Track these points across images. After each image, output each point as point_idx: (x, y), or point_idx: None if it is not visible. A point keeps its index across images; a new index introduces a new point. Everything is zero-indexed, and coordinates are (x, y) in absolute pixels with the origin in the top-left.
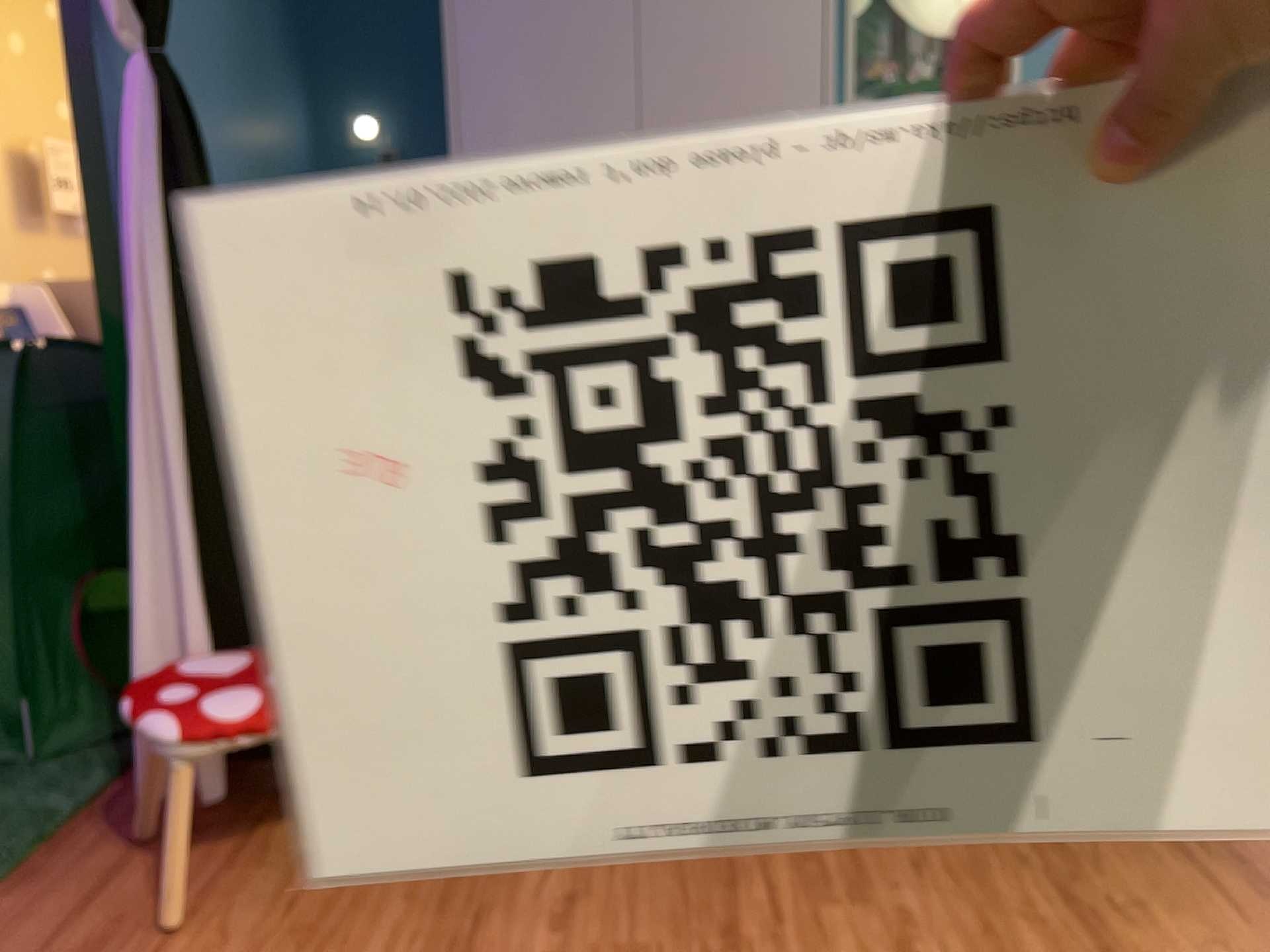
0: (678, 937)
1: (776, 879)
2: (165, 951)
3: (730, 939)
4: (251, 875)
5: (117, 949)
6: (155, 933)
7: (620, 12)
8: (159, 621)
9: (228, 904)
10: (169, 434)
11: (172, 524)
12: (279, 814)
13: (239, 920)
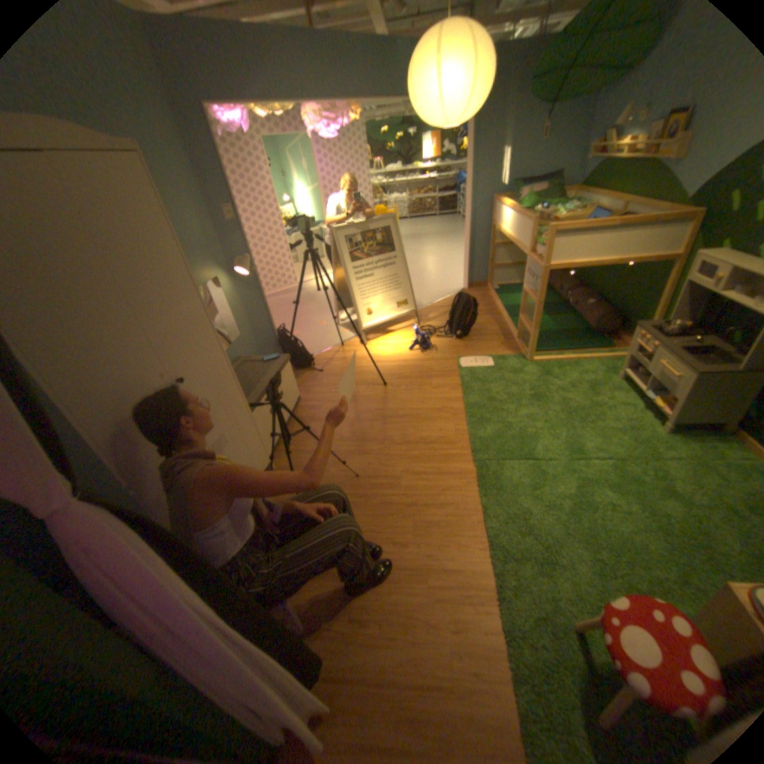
0: (406, 515)
1: (384, 493)
2: (411, 680)
3: (407, 504)
4: (368, 663)
5: (410, 705)
6: (401, 691)
7: (77, 278)
8: (292, 695)
9: (385, 665)
10: (235, 651)
11: (259, 673)
12: (324, 668)
13: (395, 655)
